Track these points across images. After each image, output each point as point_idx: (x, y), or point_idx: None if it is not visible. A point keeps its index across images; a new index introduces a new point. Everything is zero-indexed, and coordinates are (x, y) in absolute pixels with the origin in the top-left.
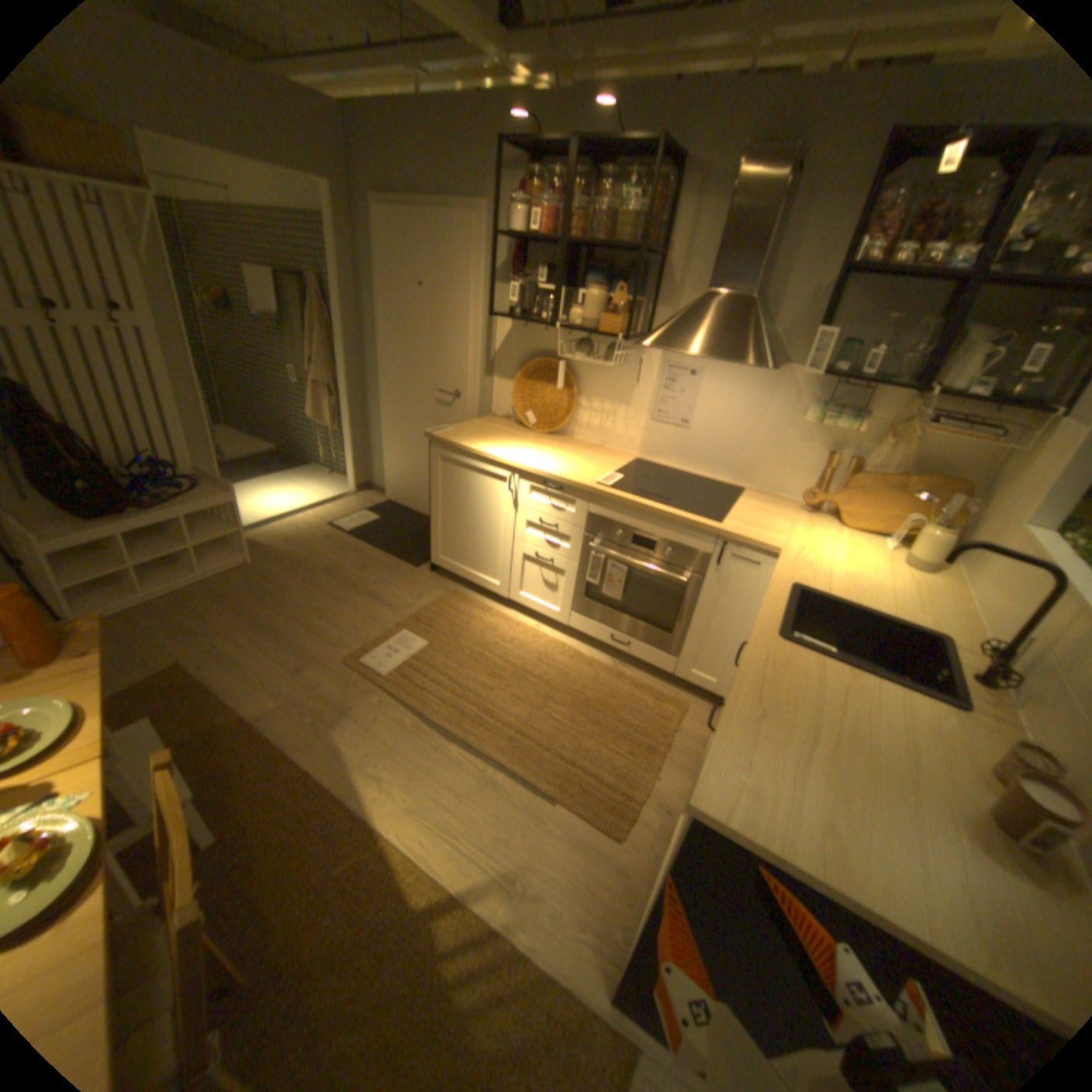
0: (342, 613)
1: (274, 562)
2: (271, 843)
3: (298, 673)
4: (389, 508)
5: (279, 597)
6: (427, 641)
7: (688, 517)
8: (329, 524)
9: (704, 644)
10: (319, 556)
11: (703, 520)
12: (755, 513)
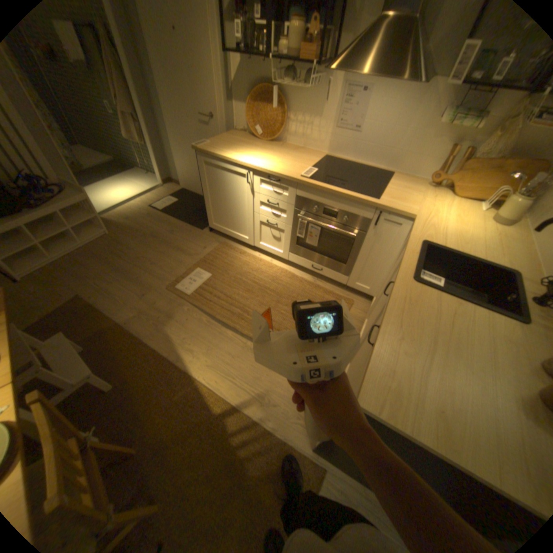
0: (162, 260)
1: (121, 231)
2: (140, 386)
3: (143, 296)
4: (182, 193)
5: (127, 253)
6: (211, 273)
7: (358, 196)
8: (149, 206)
9: (364, 269)
10: (146, 226)
11: (368, 197)
12: (400, 189)
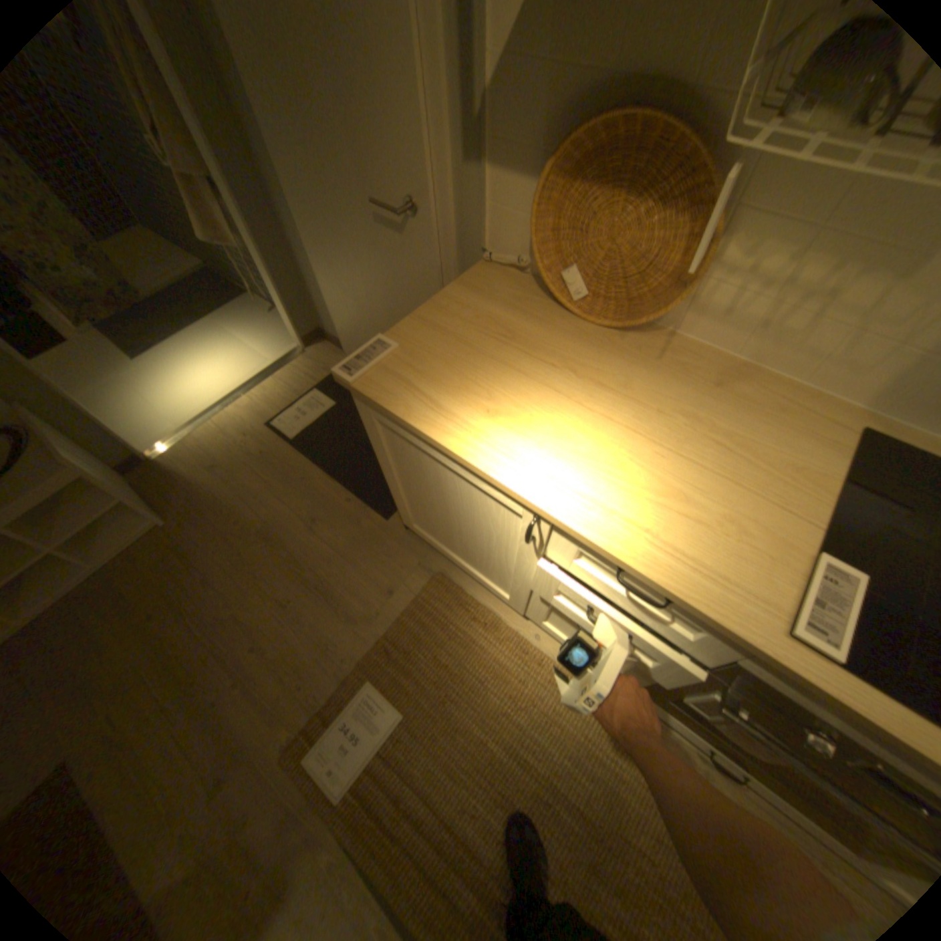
0: (280, 637)
1: (194, 517)
2: None
3: (217, 788)
4: None
5: (198, 601)
6: (401, 711)
7: None
8: (266, 425)
9: None
10: (252, 500)
11: None
12: None
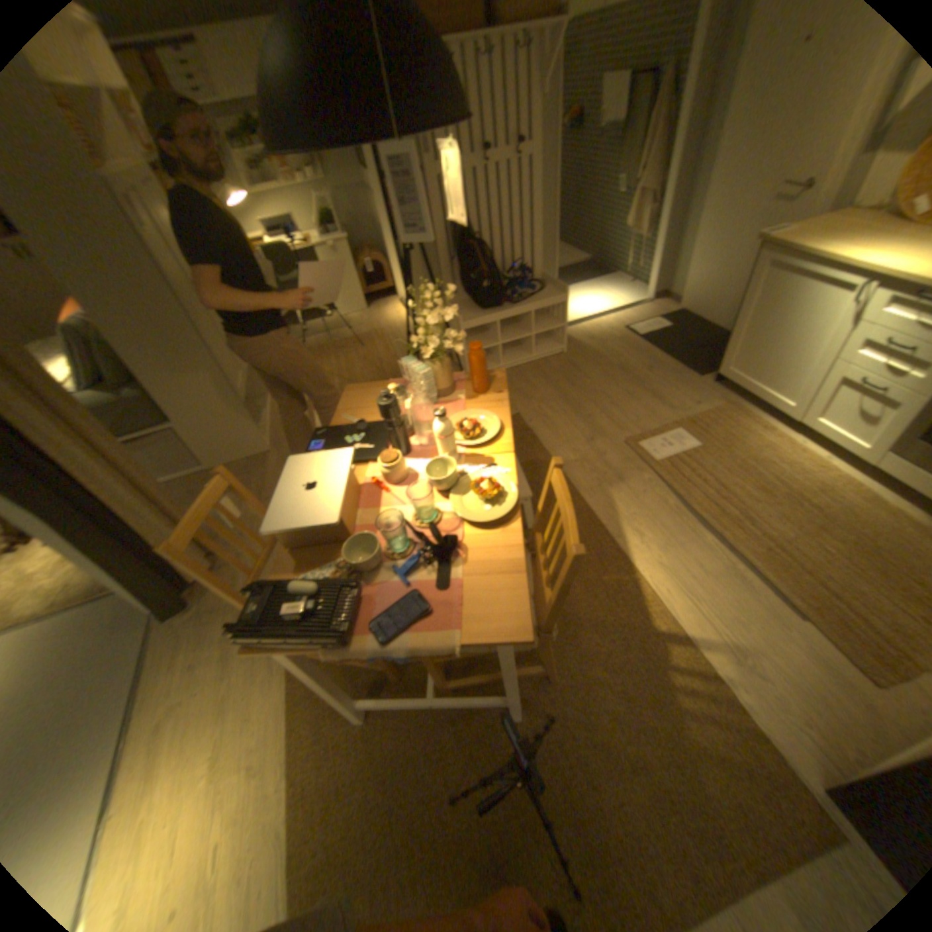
0: (628, 403)
1: (581, 354)
2: None
3: (591, 440)
4: (681, 316)
5: (582, 382)
6: (700, 443)
7: None
8: (625, 327)
9: None
10: (614, 354)
11: None
12: None
